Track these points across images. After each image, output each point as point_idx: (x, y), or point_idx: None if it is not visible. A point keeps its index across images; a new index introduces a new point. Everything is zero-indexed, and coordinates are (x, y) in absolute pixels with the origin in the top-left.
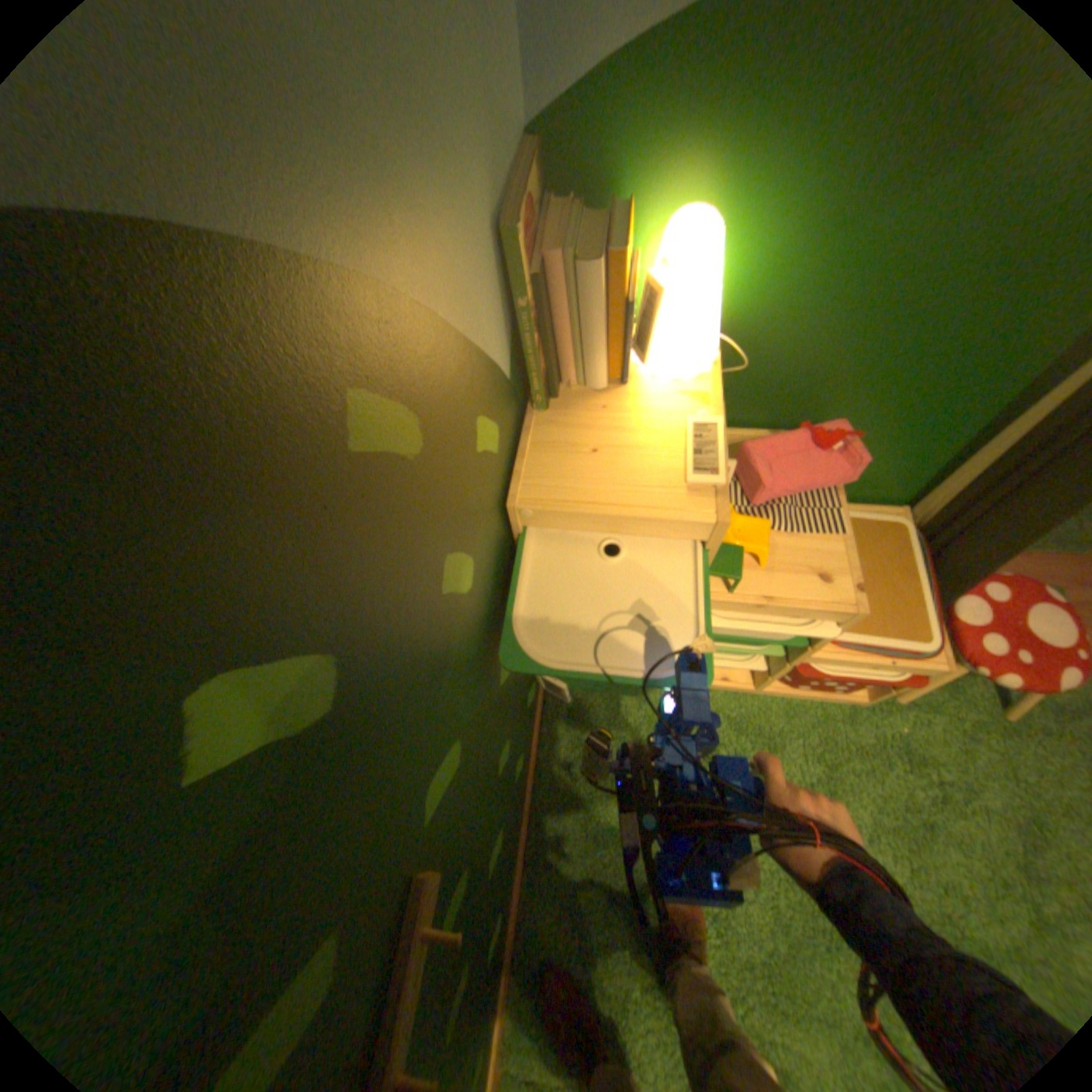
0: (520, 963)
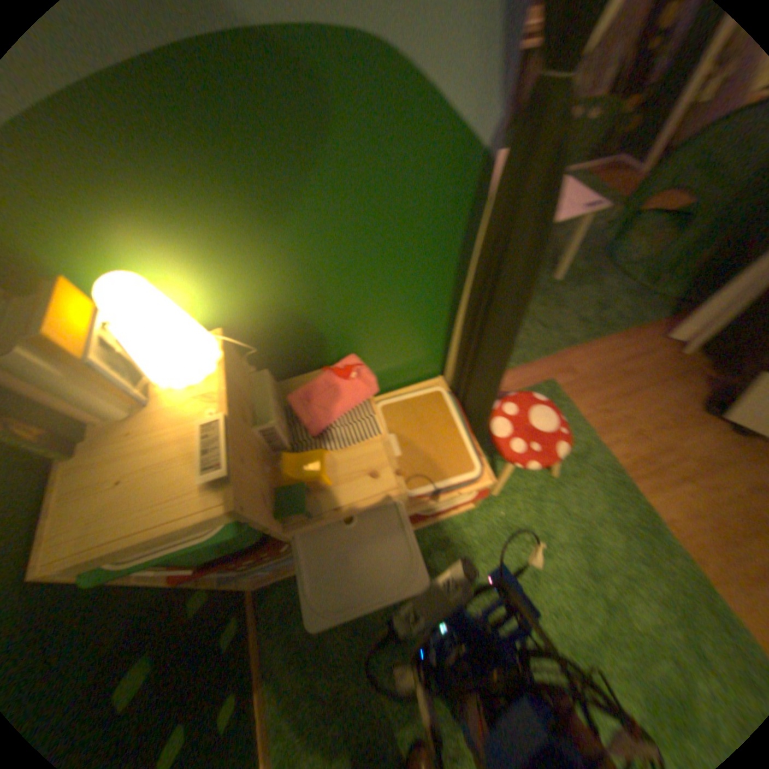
0: None
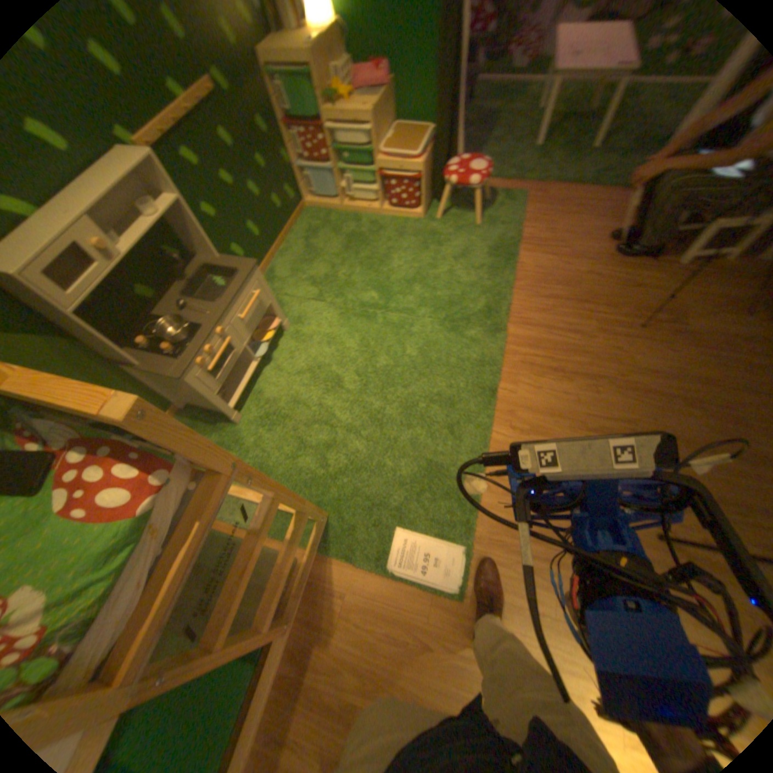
0: (268, 271)
